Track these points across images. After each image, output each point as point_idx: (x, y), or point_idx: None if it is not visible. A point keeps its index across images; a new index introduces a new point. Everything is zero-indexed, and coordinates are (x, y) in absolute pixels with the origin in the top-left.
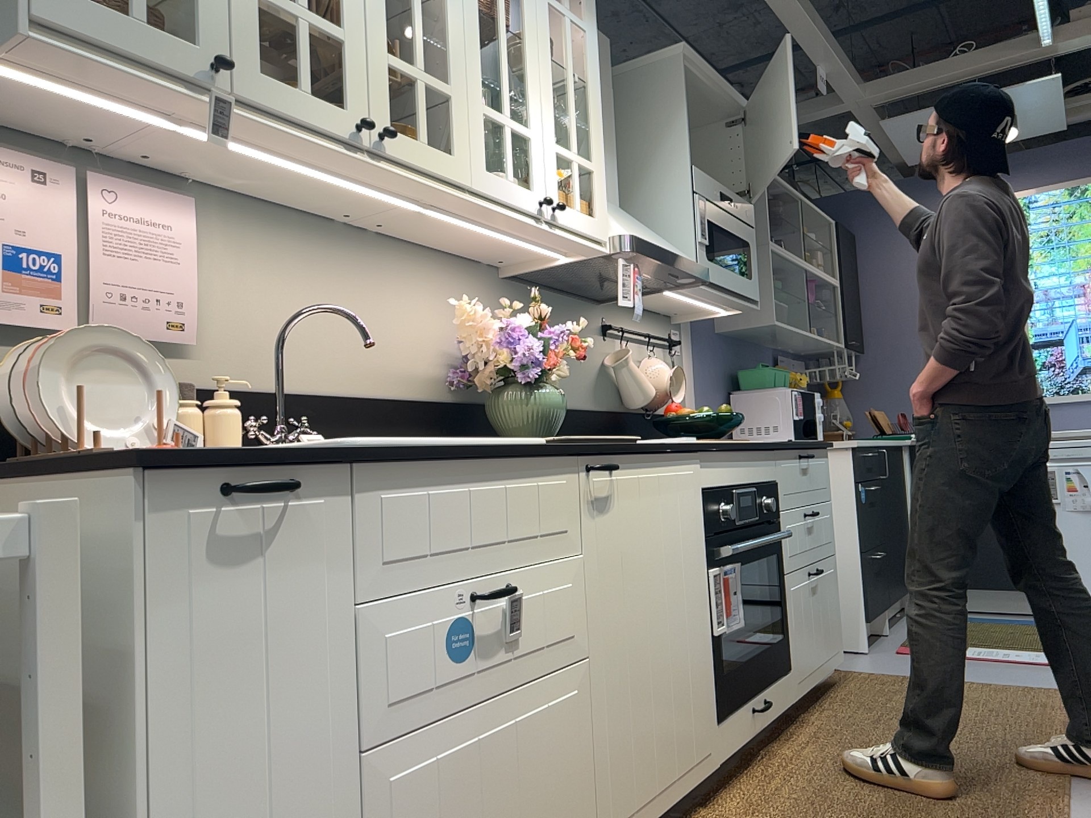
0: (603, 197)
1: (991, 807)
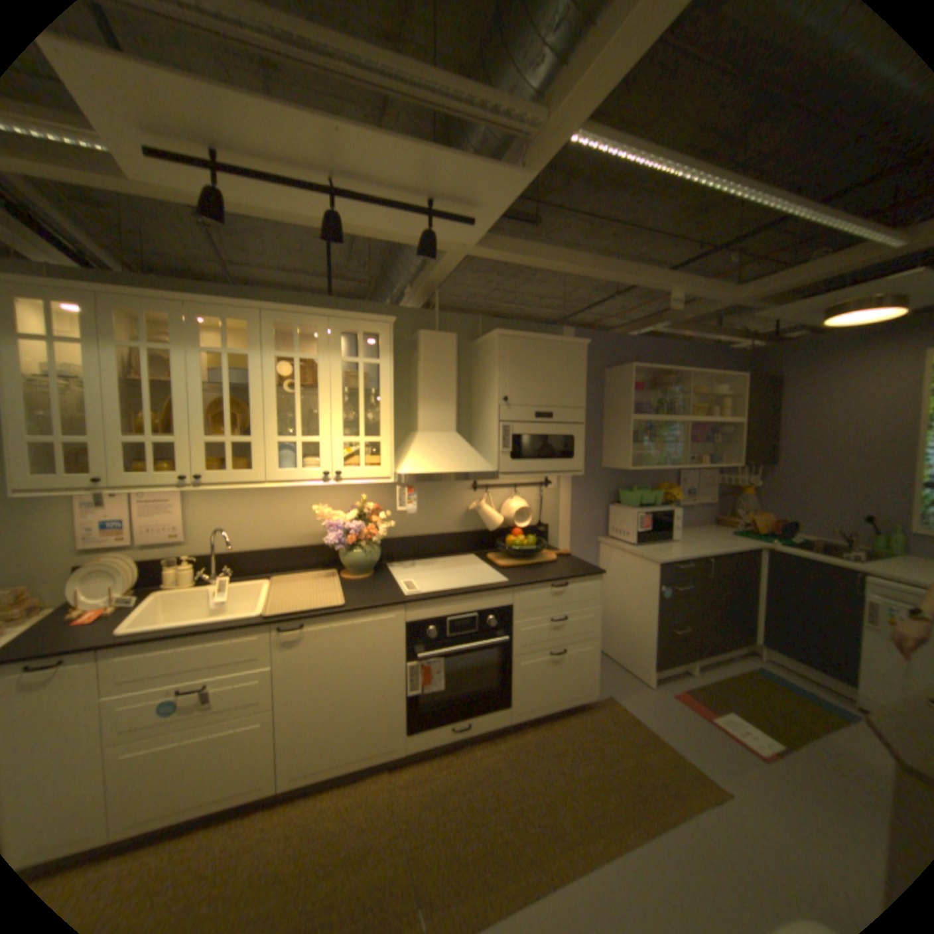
0: (389, 454)
1: (501, 866)
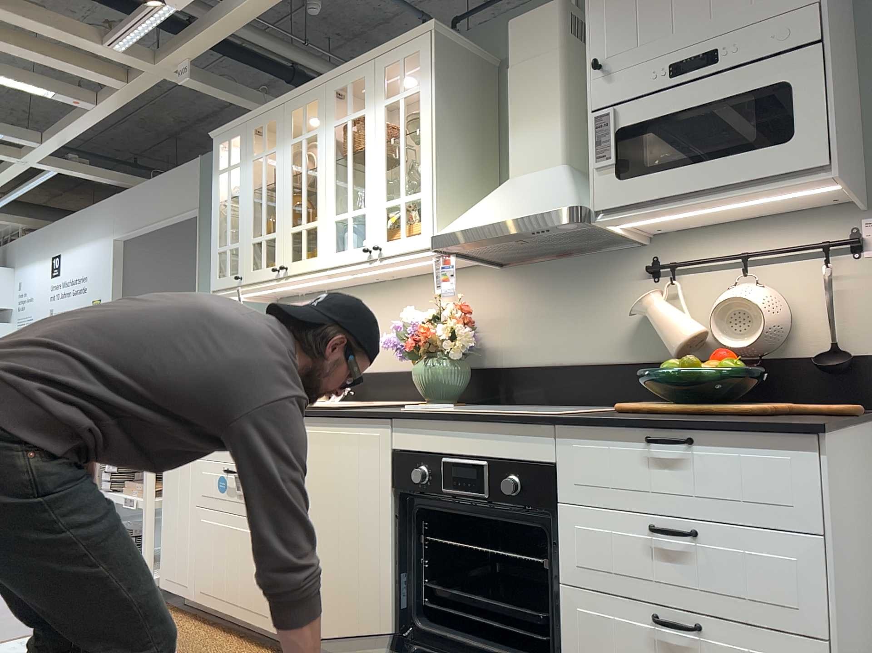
0: (427, 211)
1: None
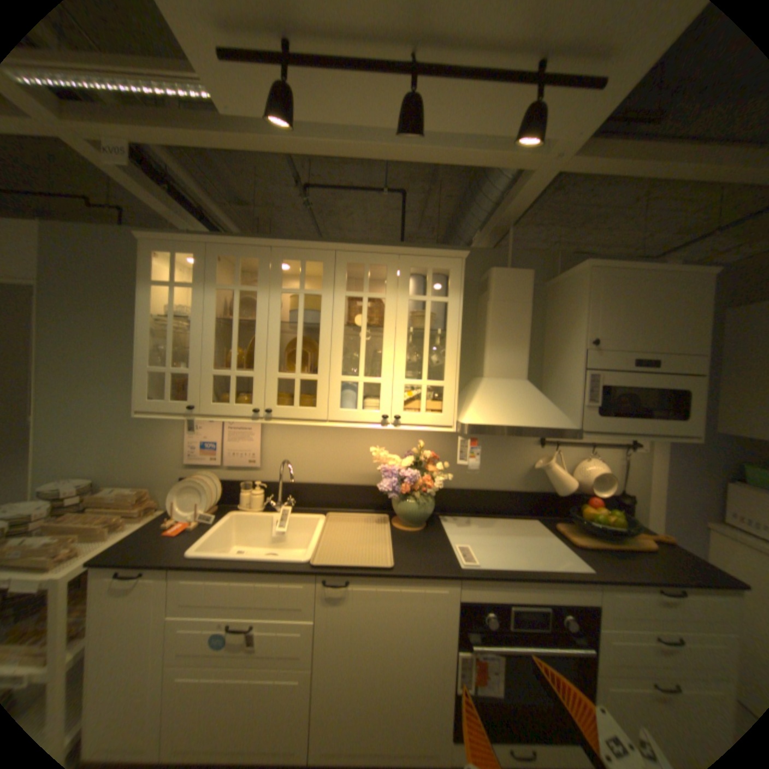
0: (450, 399)
1: None
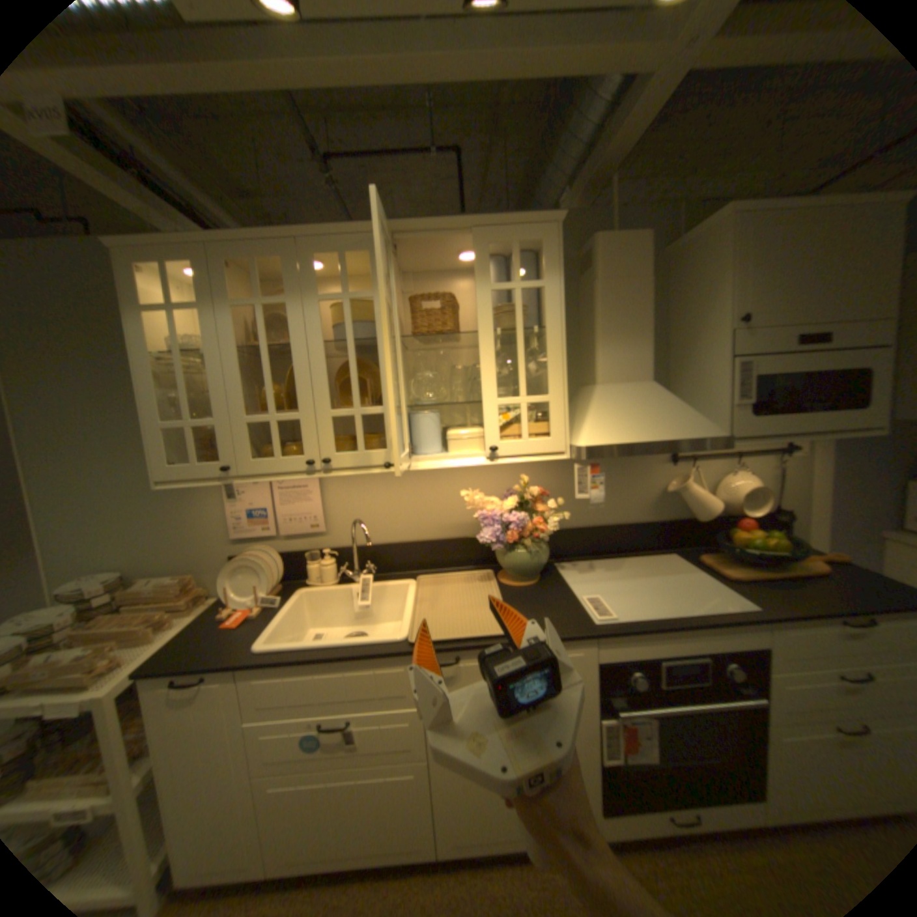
0: (560, 418)
1: None
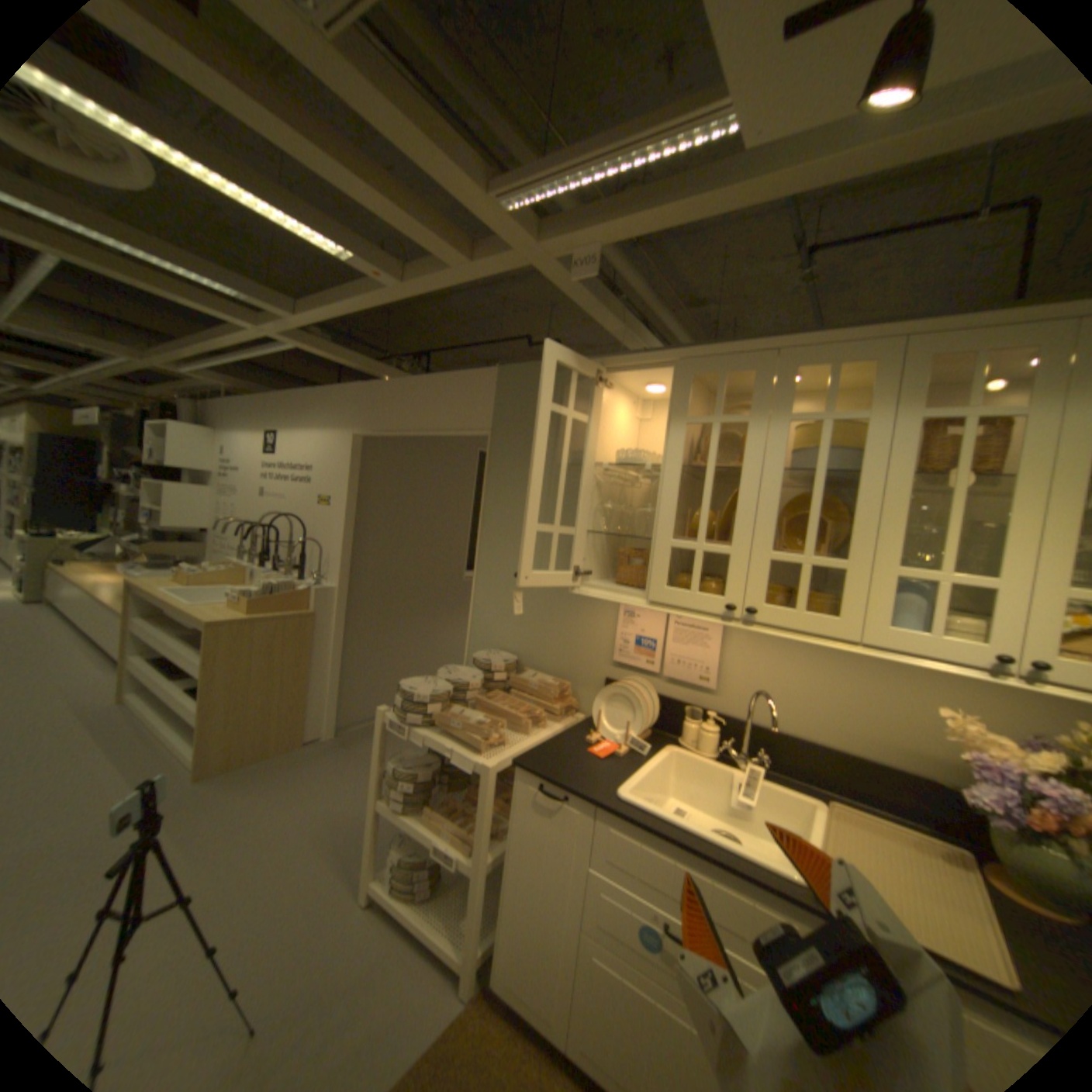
0: None
1: None
